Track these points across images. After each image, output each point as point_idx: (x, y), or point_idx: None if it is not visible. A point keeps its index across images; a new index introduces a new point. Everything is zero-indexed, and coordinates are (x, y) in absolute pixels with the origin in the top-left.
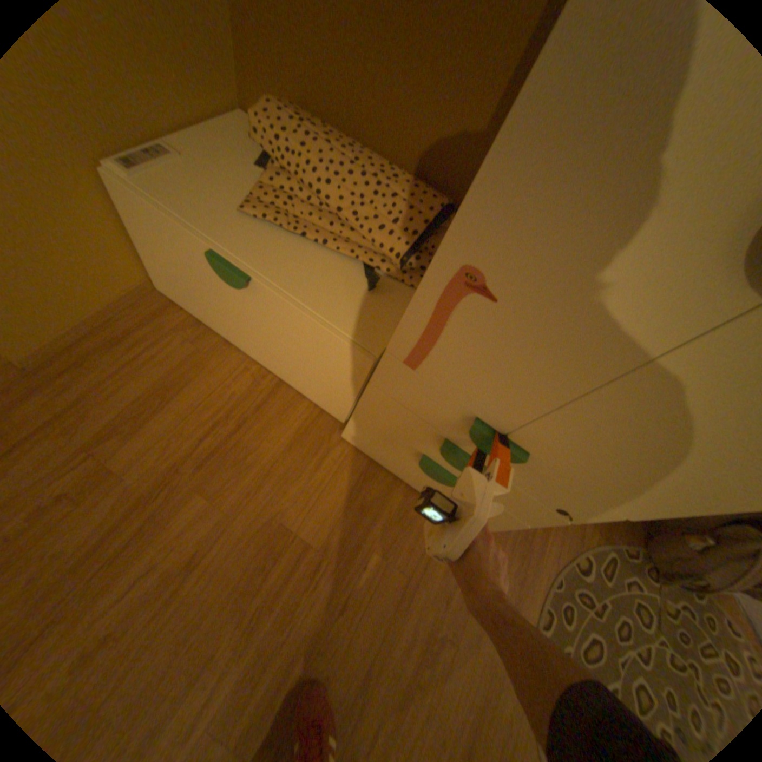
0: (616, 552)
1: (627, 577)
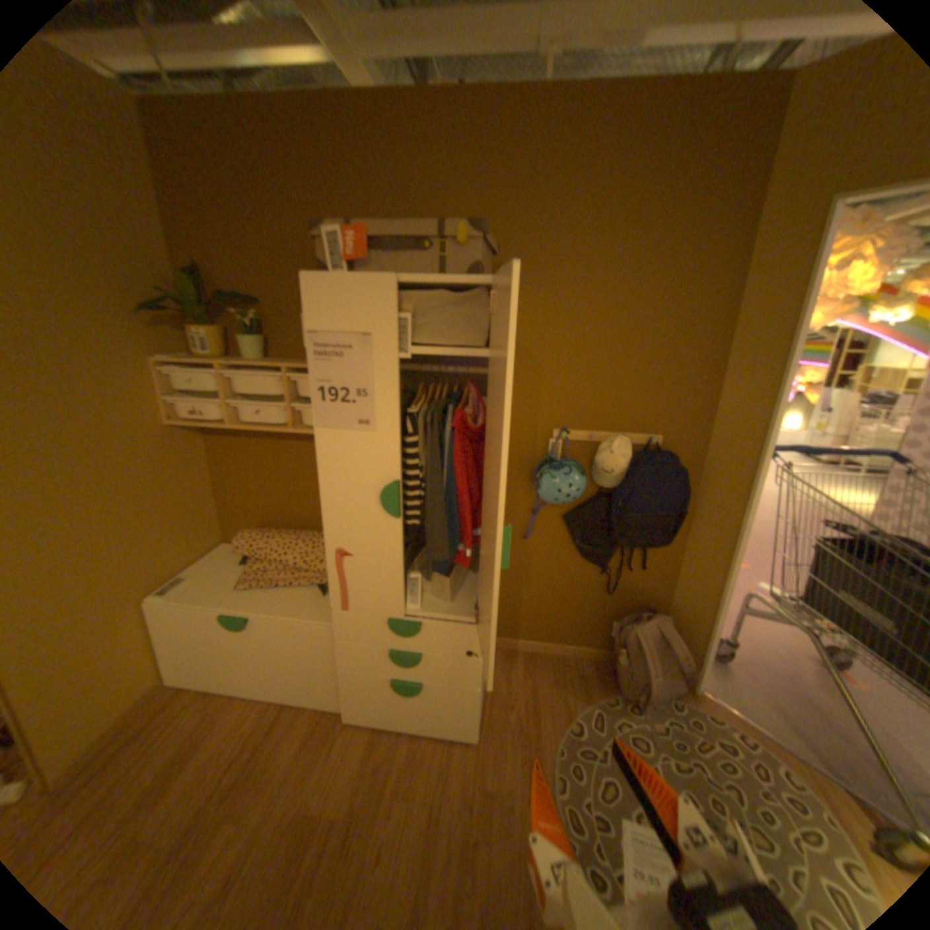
0: (598, 709)
1: (615, 723)
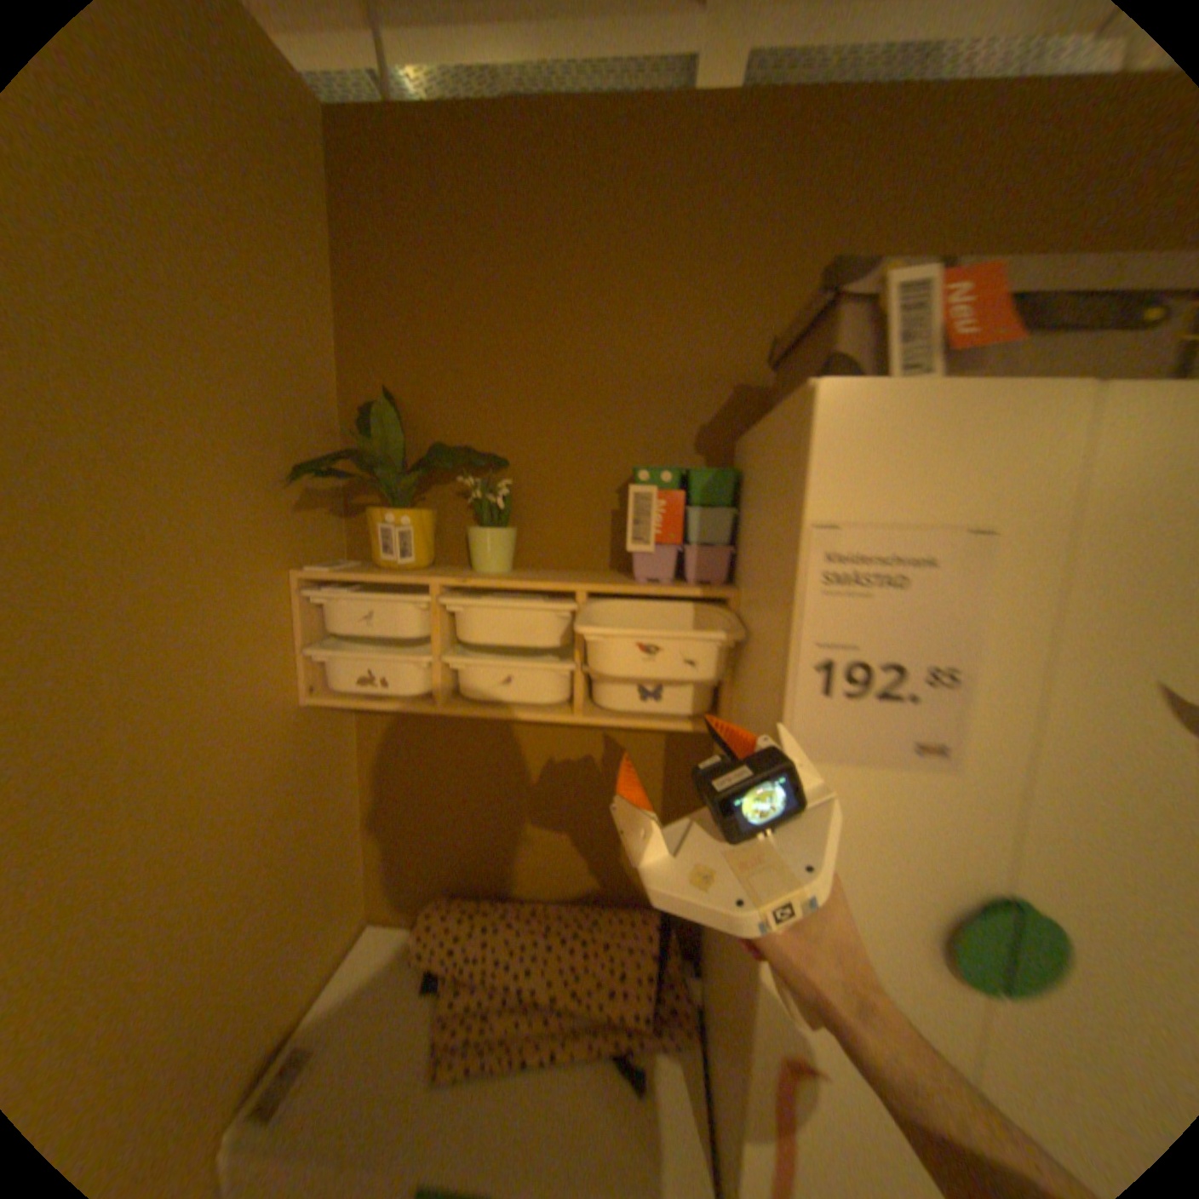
0: None
1: None
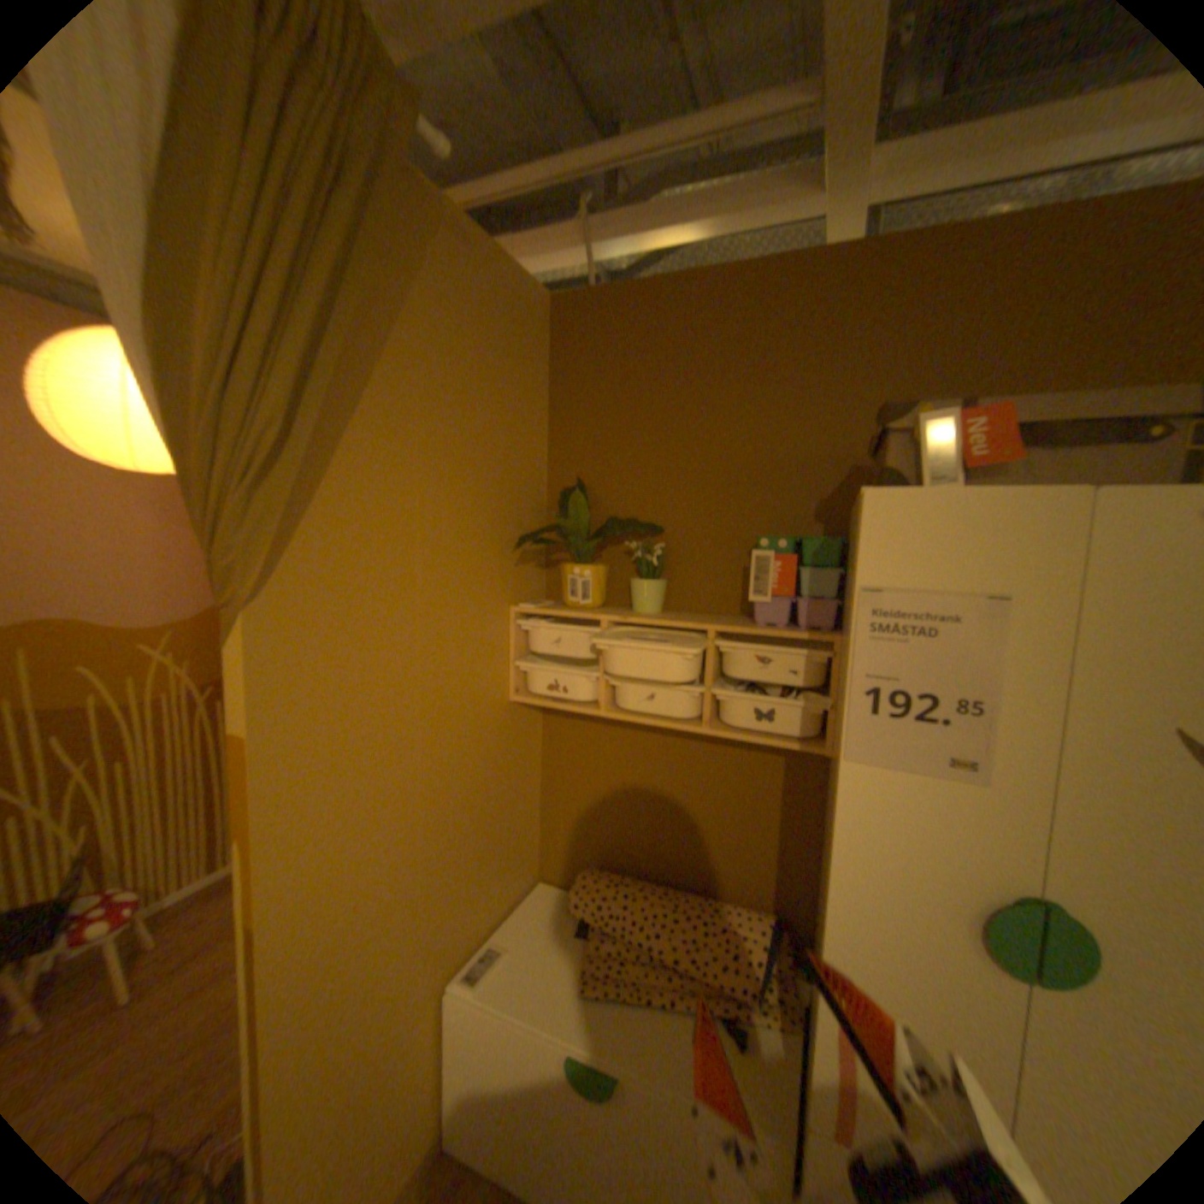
0: None
1: None
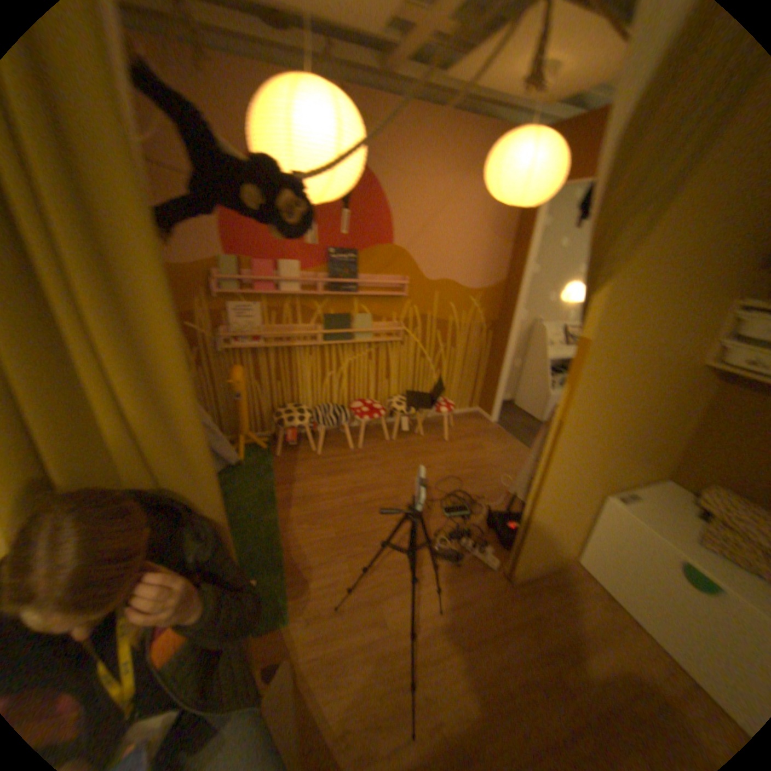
0: None
1: None
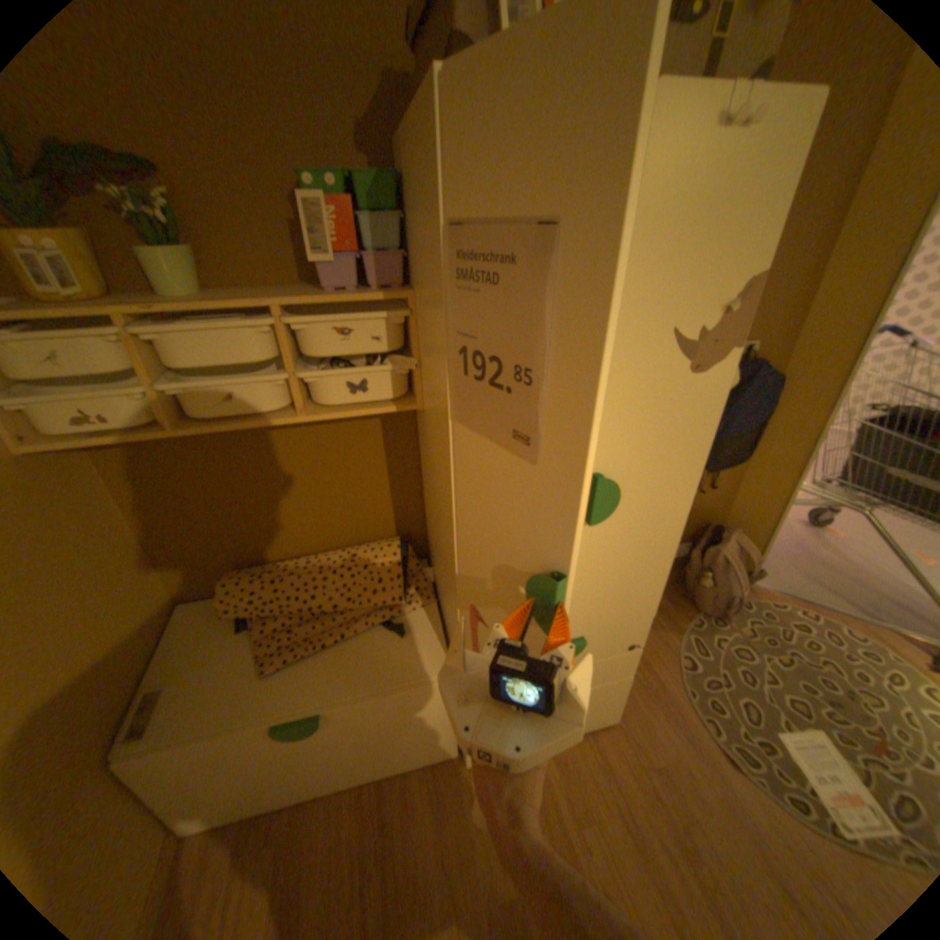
0: (690, 634)
1: (711, 642)
